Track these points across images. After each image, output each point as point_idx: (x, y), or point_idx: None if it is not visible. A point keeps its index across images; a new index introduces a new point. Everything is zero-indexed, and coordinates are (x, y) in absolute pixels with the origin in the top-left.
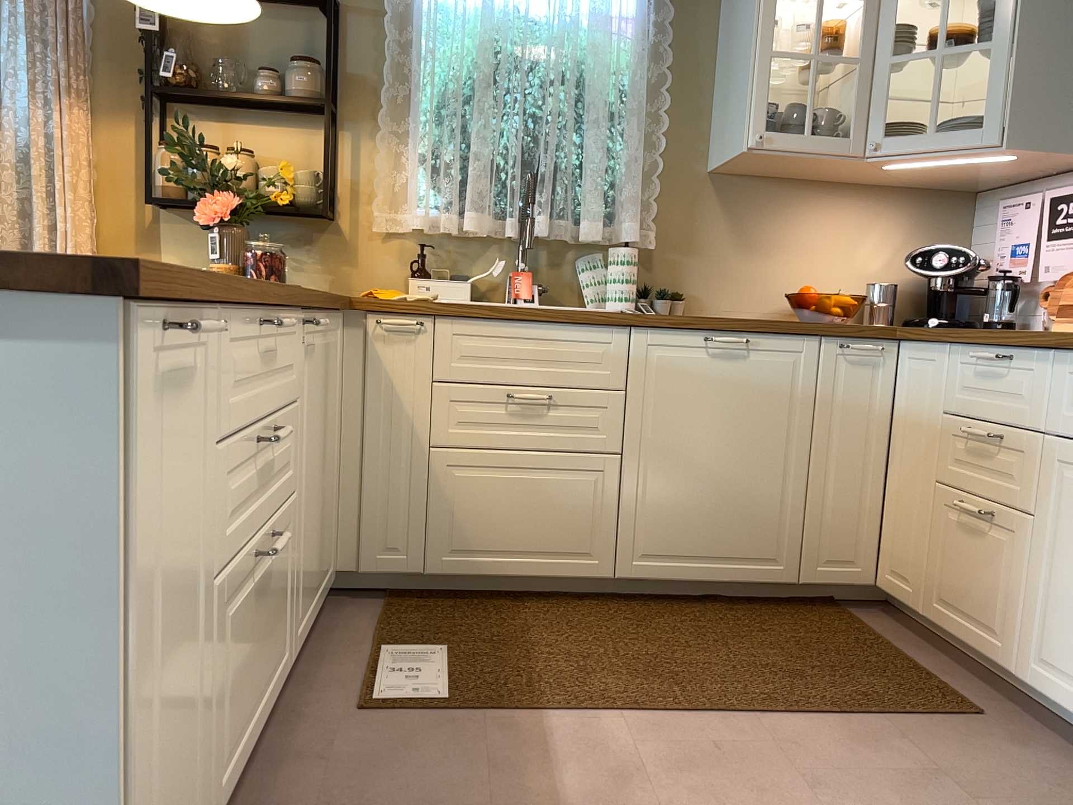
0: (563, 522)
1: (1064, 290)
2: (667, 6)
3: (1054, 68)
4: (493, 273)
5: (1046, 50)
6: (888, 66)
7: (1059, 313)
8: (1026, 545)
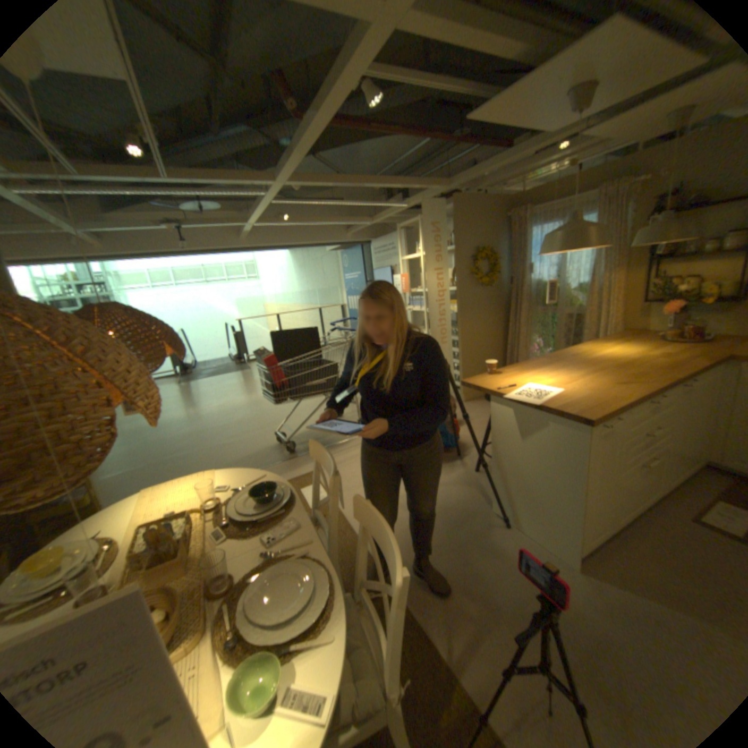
0: None
1: None
2: None
3: None
4: None
5: None
6: None
7: None
8: None
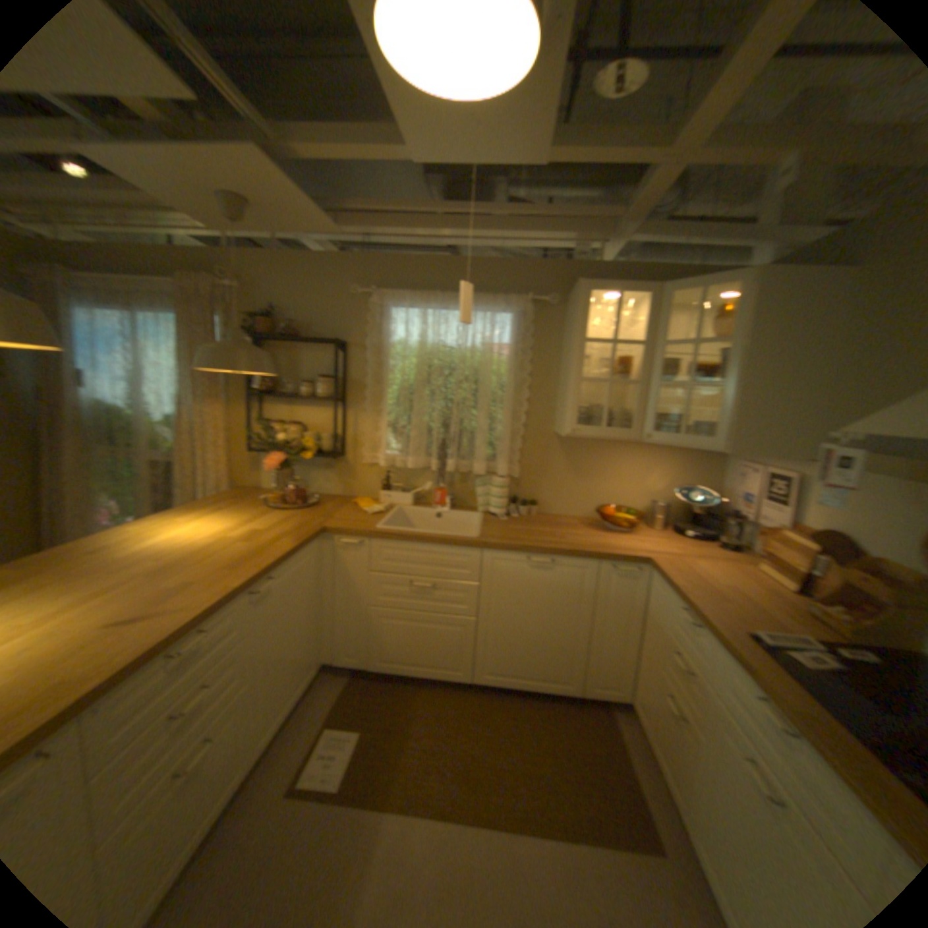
0: (444, 652)
1: (773, 539)
2: (530, 338)
3: (770, 402)
4: (427, 490)
5: (764, 390)
6: (659, 387)
7: (767, 556)
8: (702, 759)
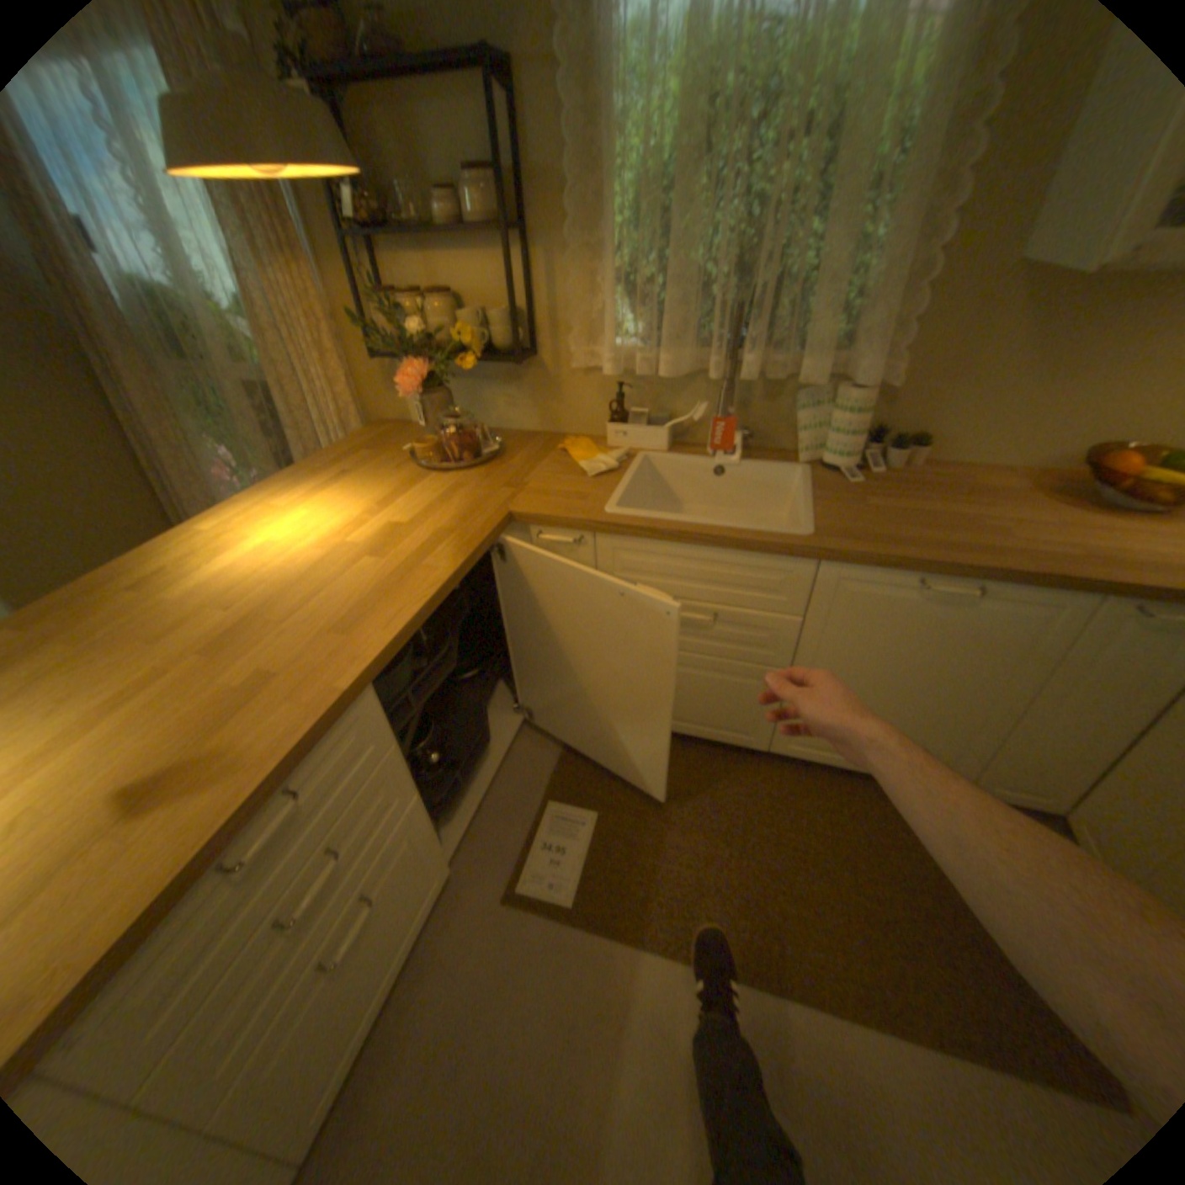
0: (721, 708)
1: None
2: None
3: None
4: (692, 419)
5: None
6: None
7: None
8: None
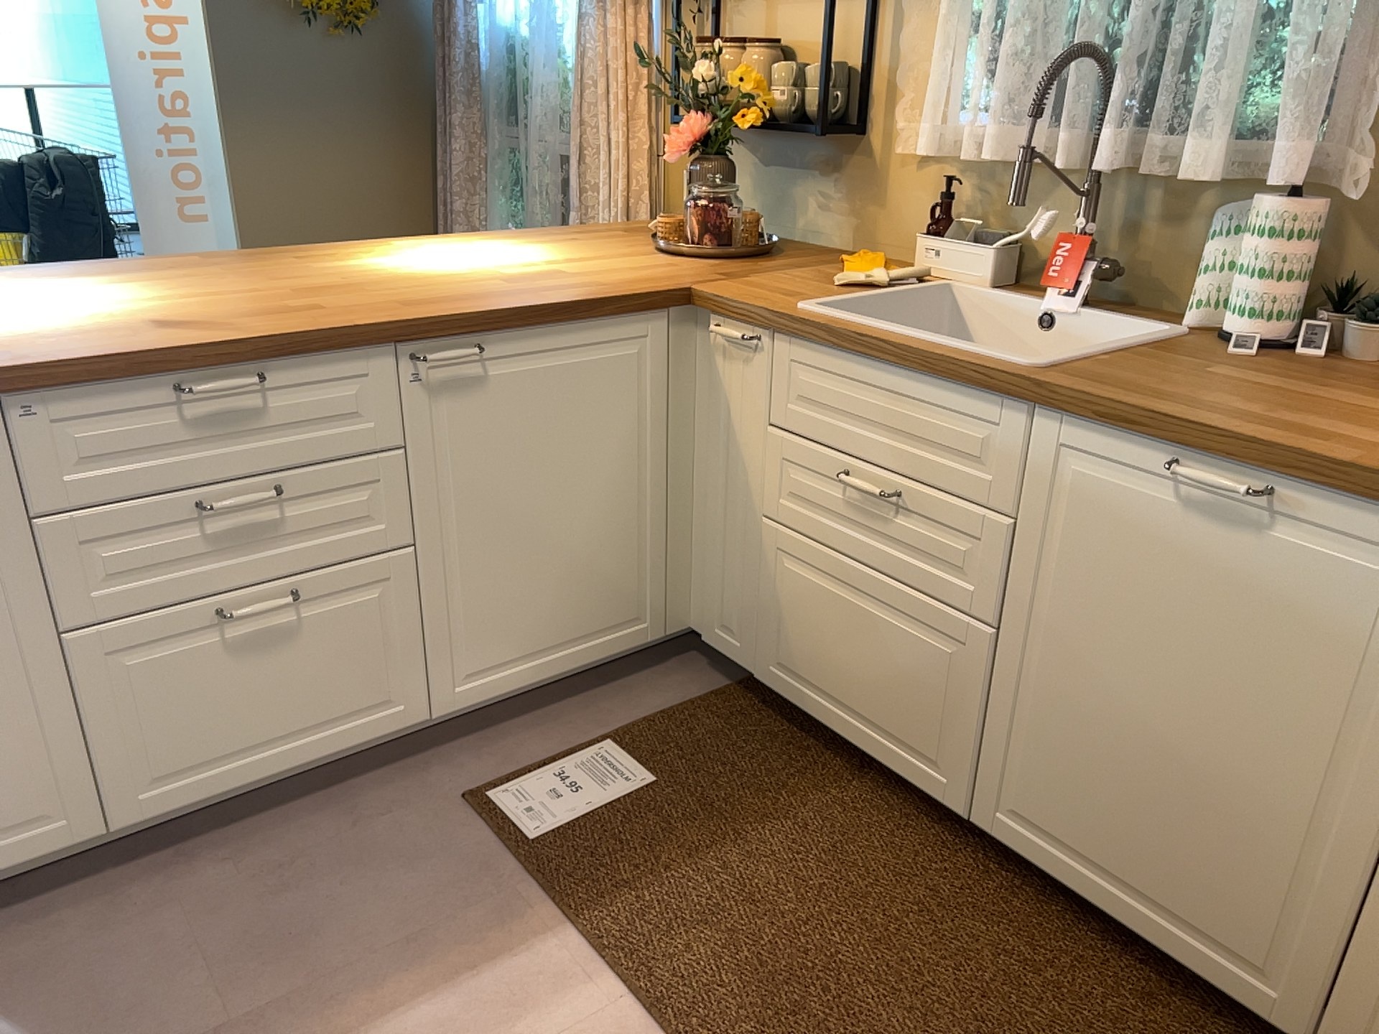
0: (903, 694)
1: None
2: None
3: None
4: (1030, 239)
5: None
6: None
7: None
8: None
